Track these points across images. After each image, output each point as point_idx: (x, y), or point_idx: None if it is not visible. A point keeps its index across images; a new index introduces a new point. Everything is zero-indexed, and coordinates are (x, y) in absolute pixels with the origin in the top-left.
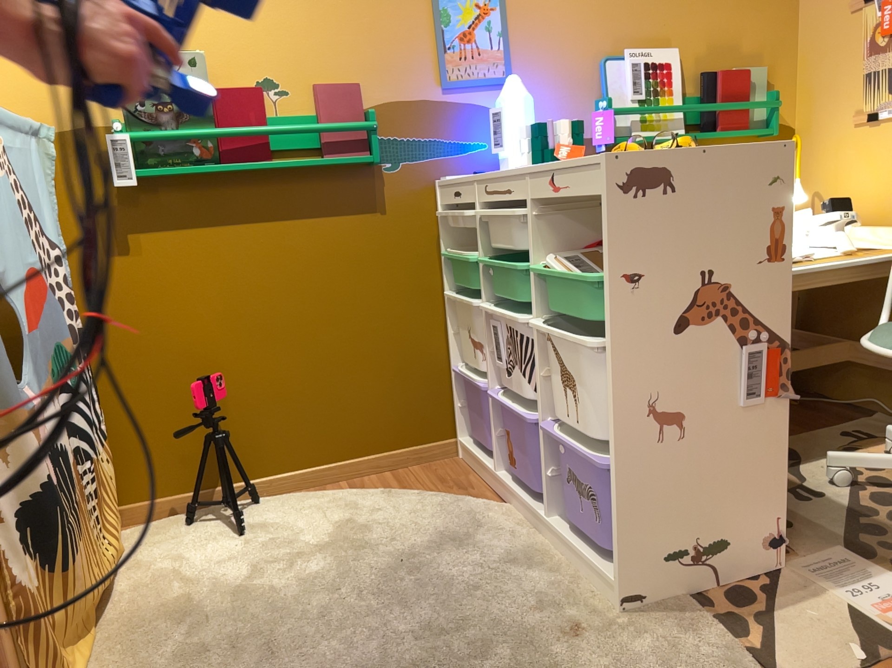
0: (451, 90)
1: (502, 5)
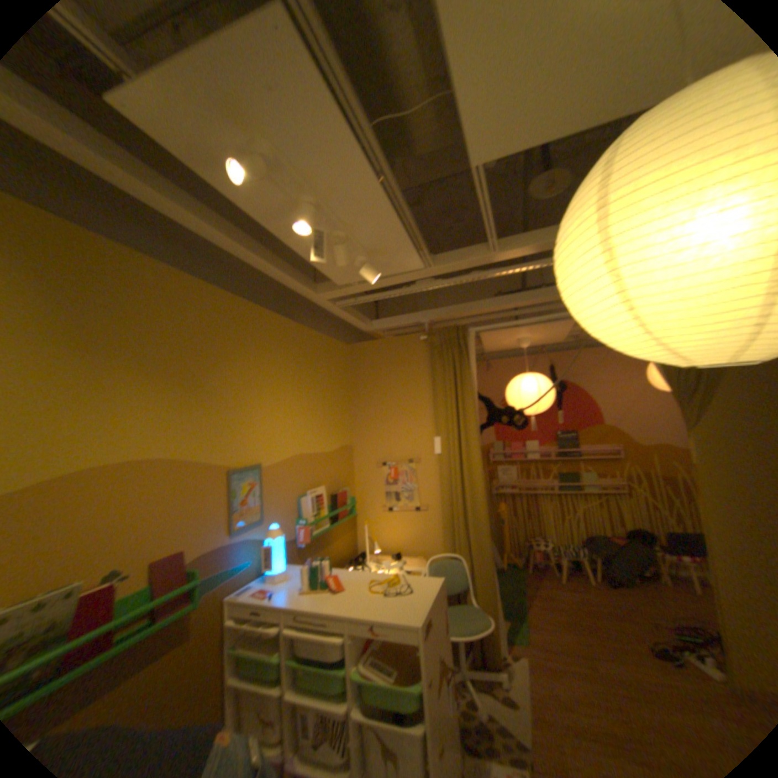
0: (236, 535)
1: (262, 480)
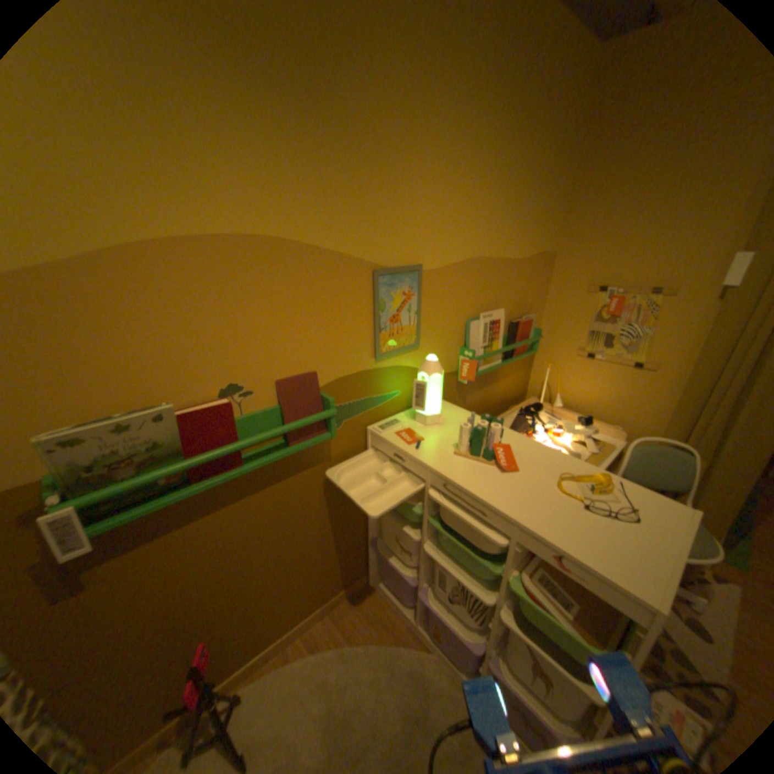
0: (382, 359)
1: (420, 289)
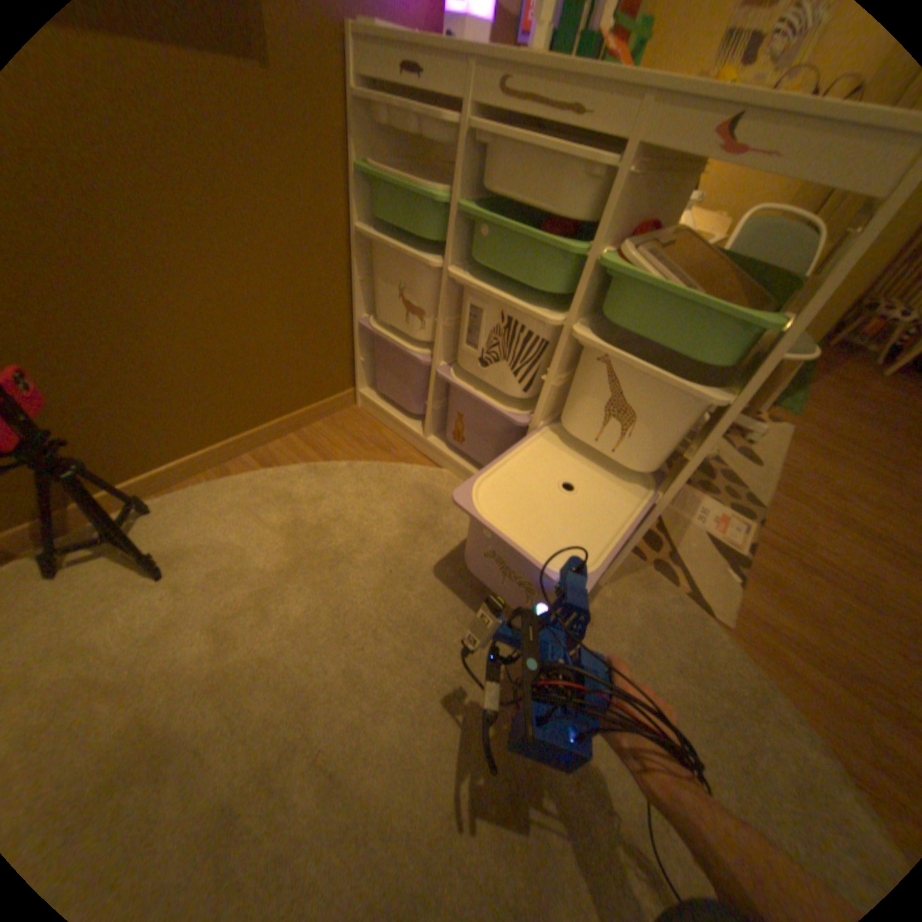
0: None
1: None
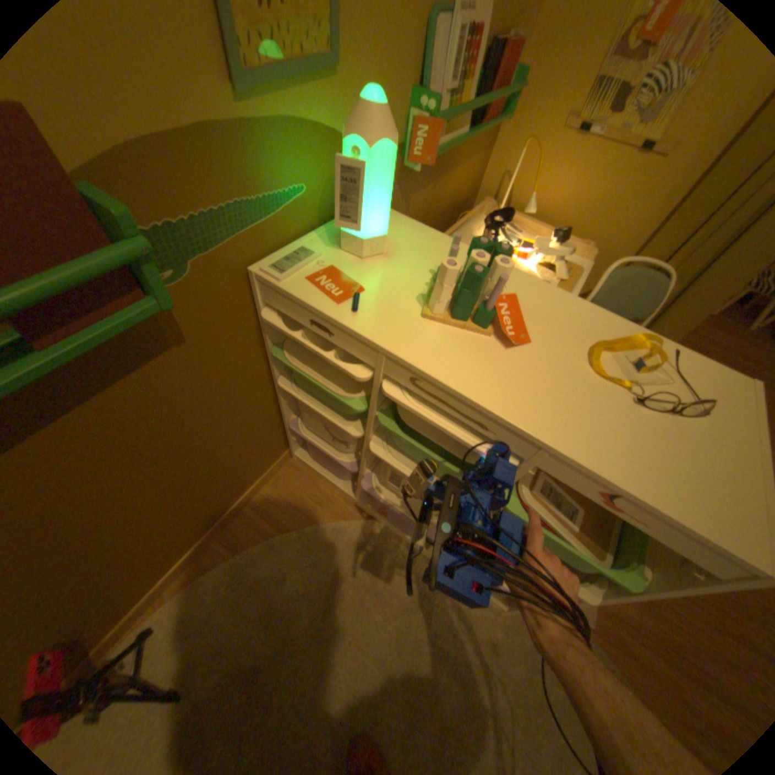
0: (253, 88)
1: None
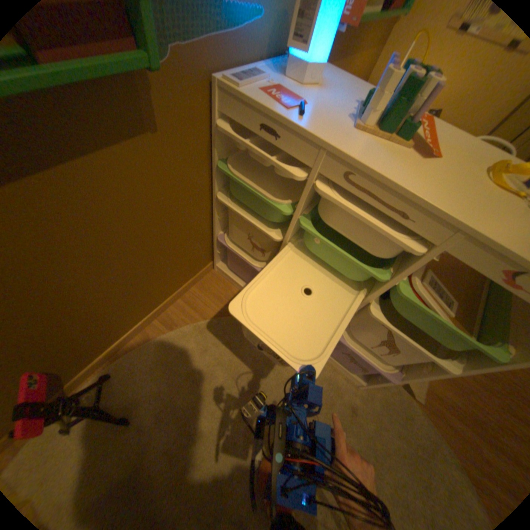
0: None
1: None
